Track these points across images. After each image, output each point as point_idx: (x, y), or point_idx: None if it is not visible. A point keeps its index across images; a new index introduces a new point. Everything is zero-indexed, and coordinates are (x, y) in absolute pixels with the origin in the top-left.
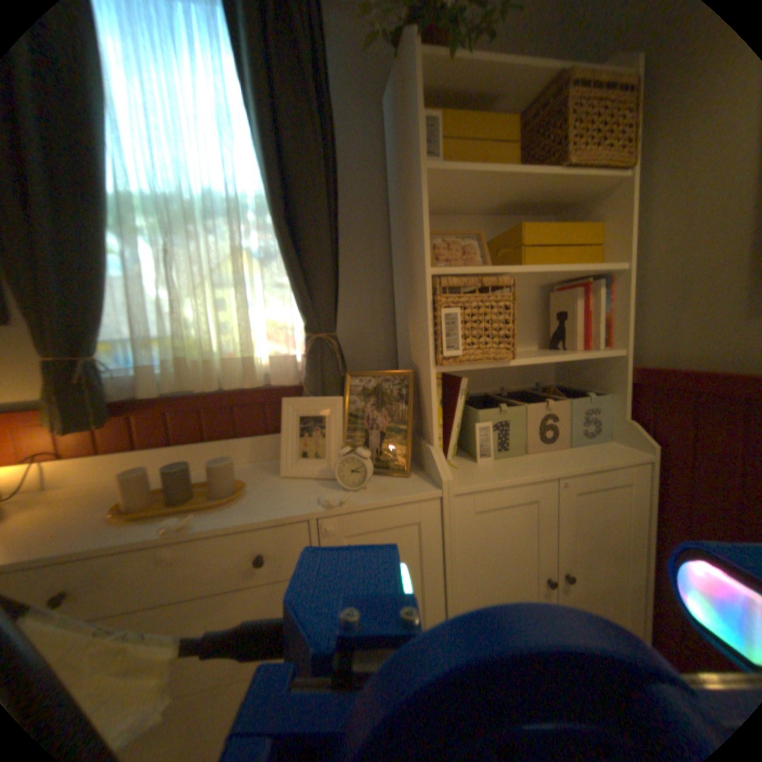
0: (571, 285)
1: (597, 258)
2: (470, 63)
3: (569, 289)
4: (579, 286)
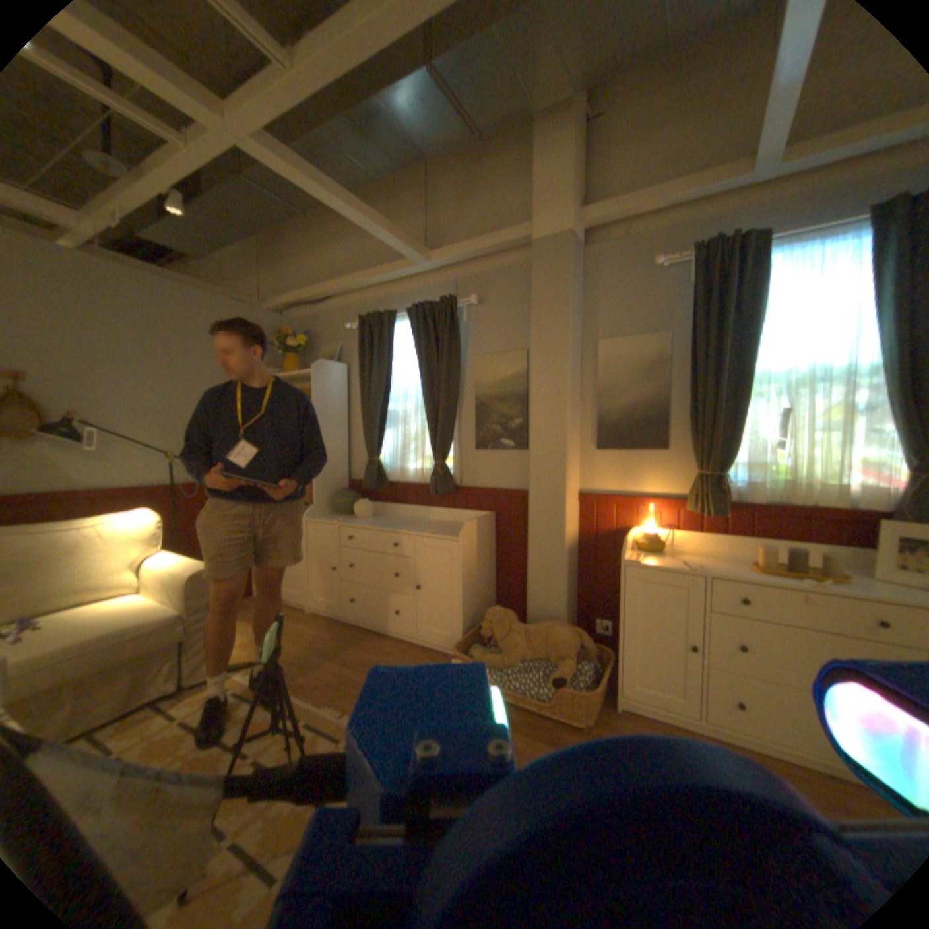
0: None
1: None
2: None
3: None
4: None
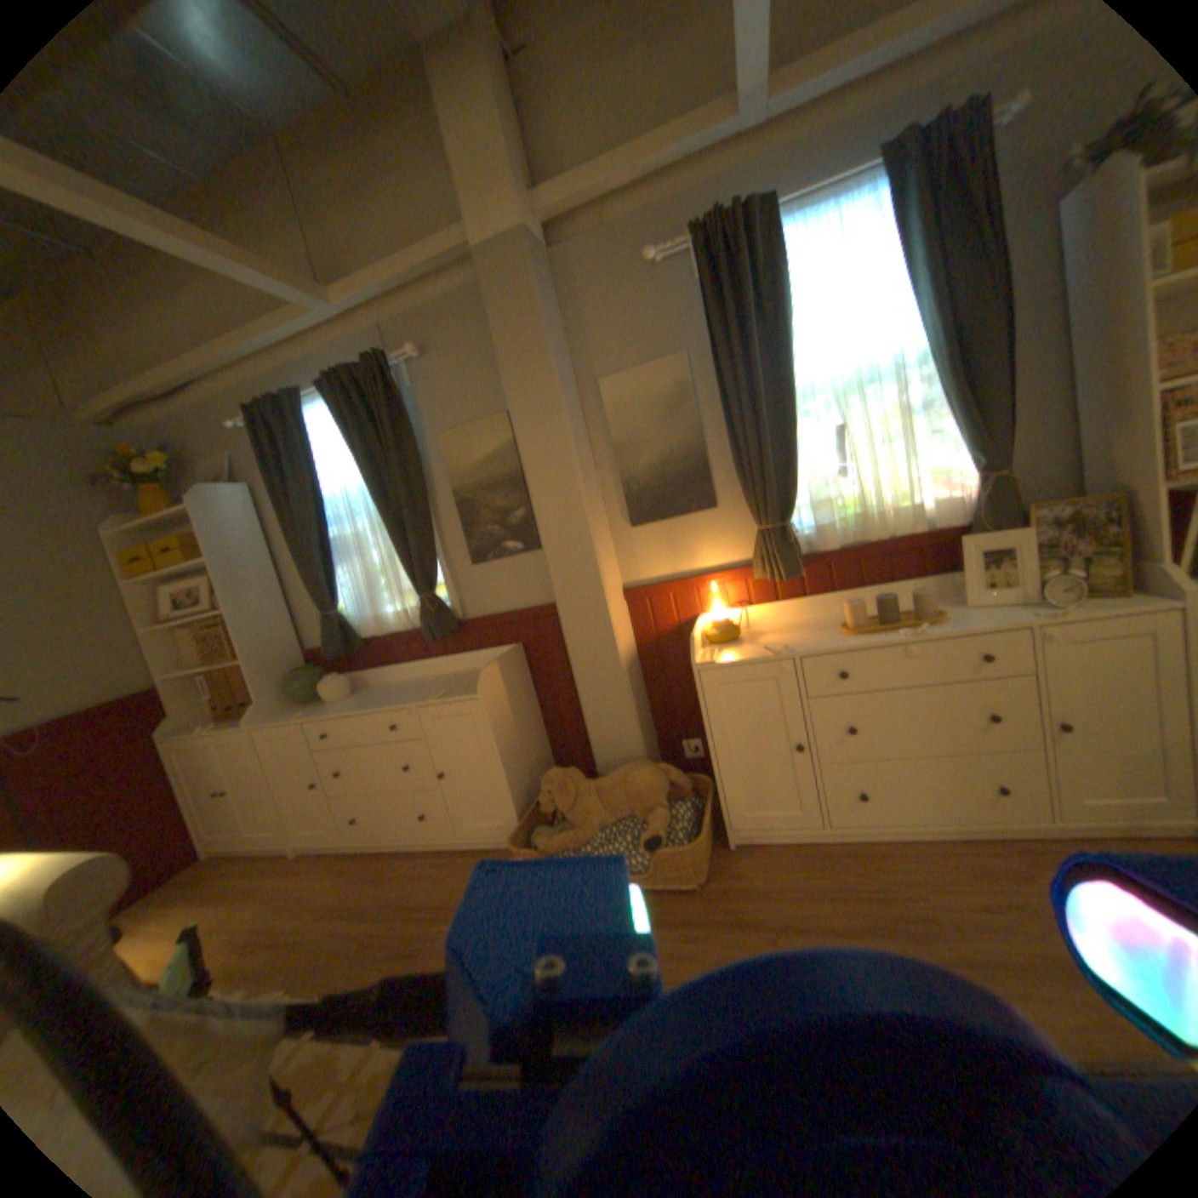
0: None
1: None
2: None
3: None
4: None
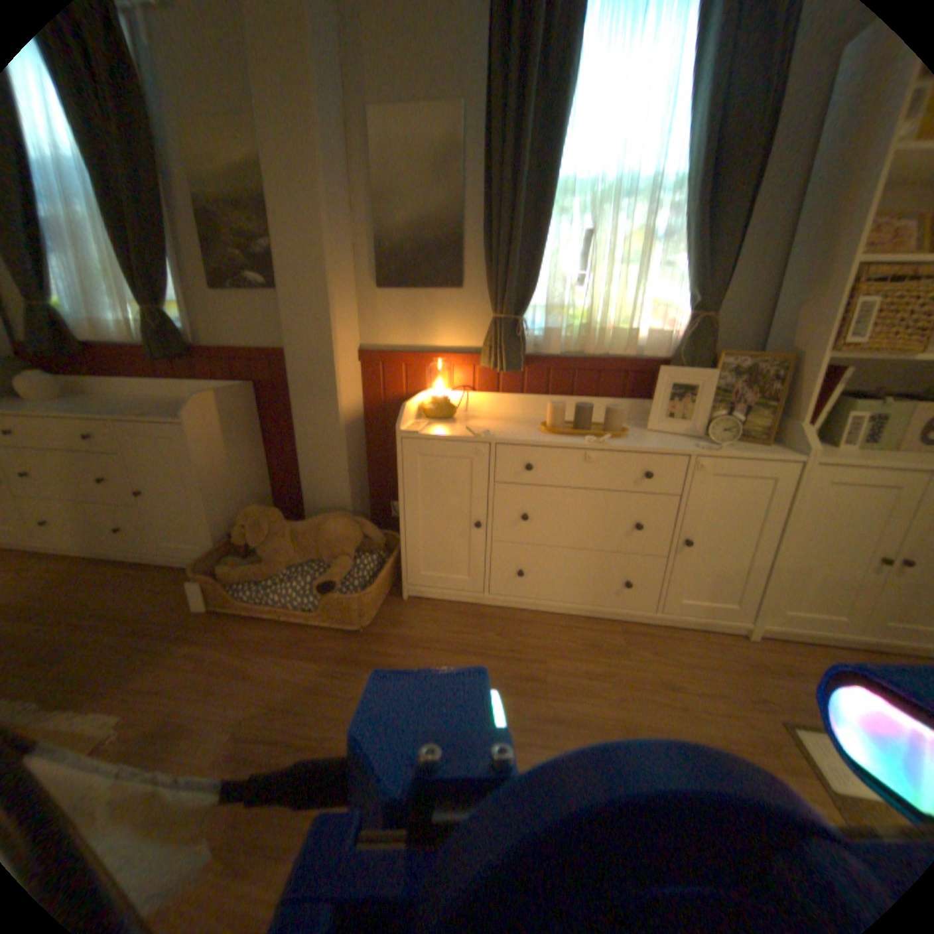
0: None
1: None
2: None
3: None
4: None
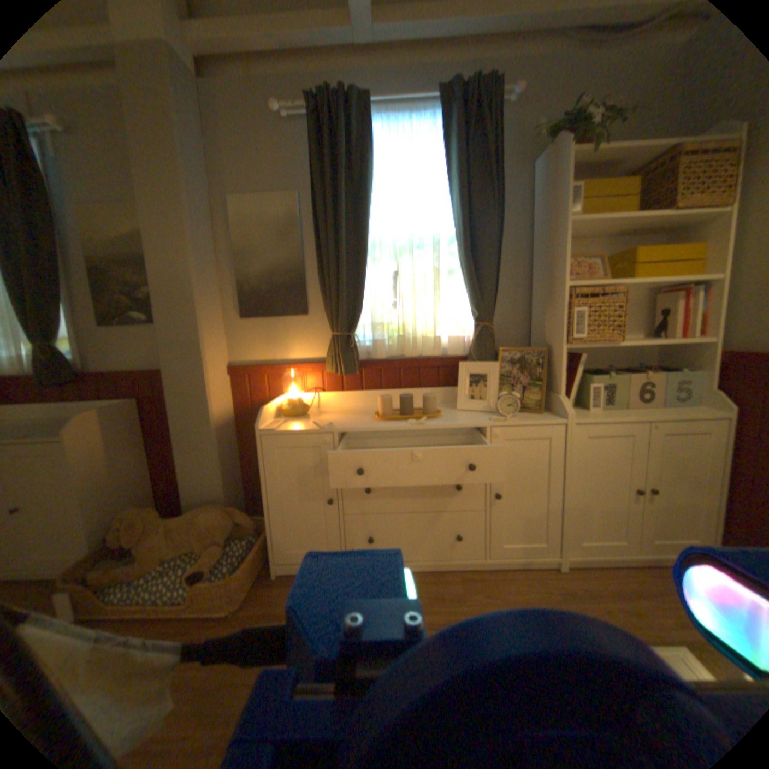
0: (675, 289)
1: (697, 270)
2: (605, 150)
3: (673, 292)
4: (681, 290)
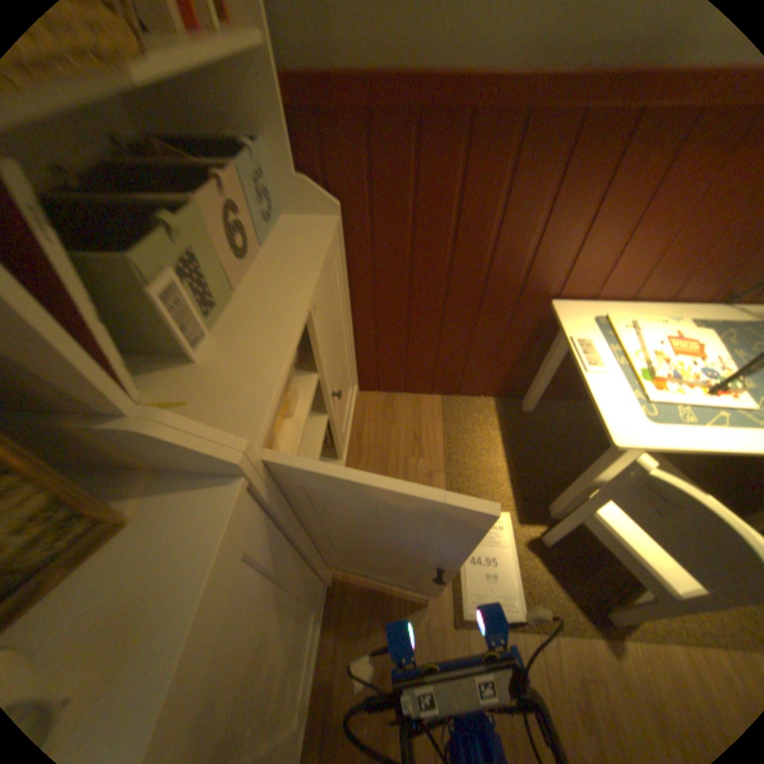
0: None
1: None
2: None
3: None
4: None
